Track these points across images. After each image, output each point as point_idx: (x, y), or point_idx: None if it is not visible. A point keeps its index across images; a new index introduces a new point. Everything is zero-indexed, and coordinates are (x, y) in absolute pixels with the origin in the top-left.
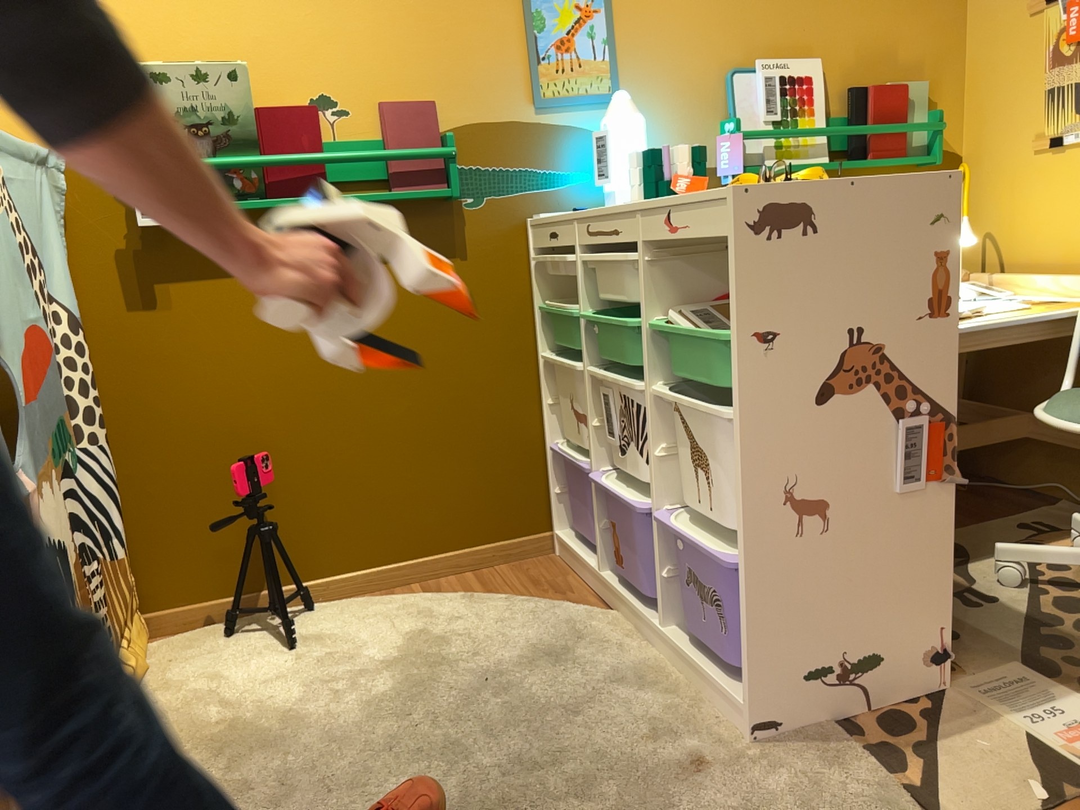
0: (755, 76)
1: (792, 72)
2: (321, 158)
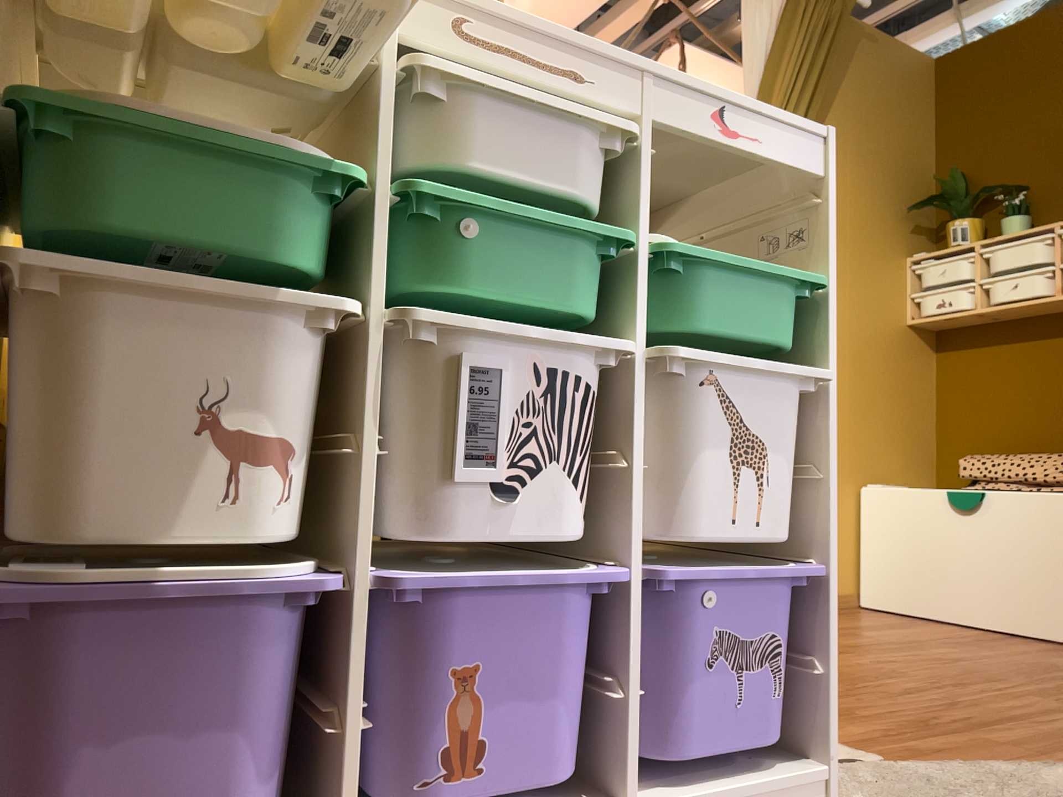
0: None
1: None
2: None
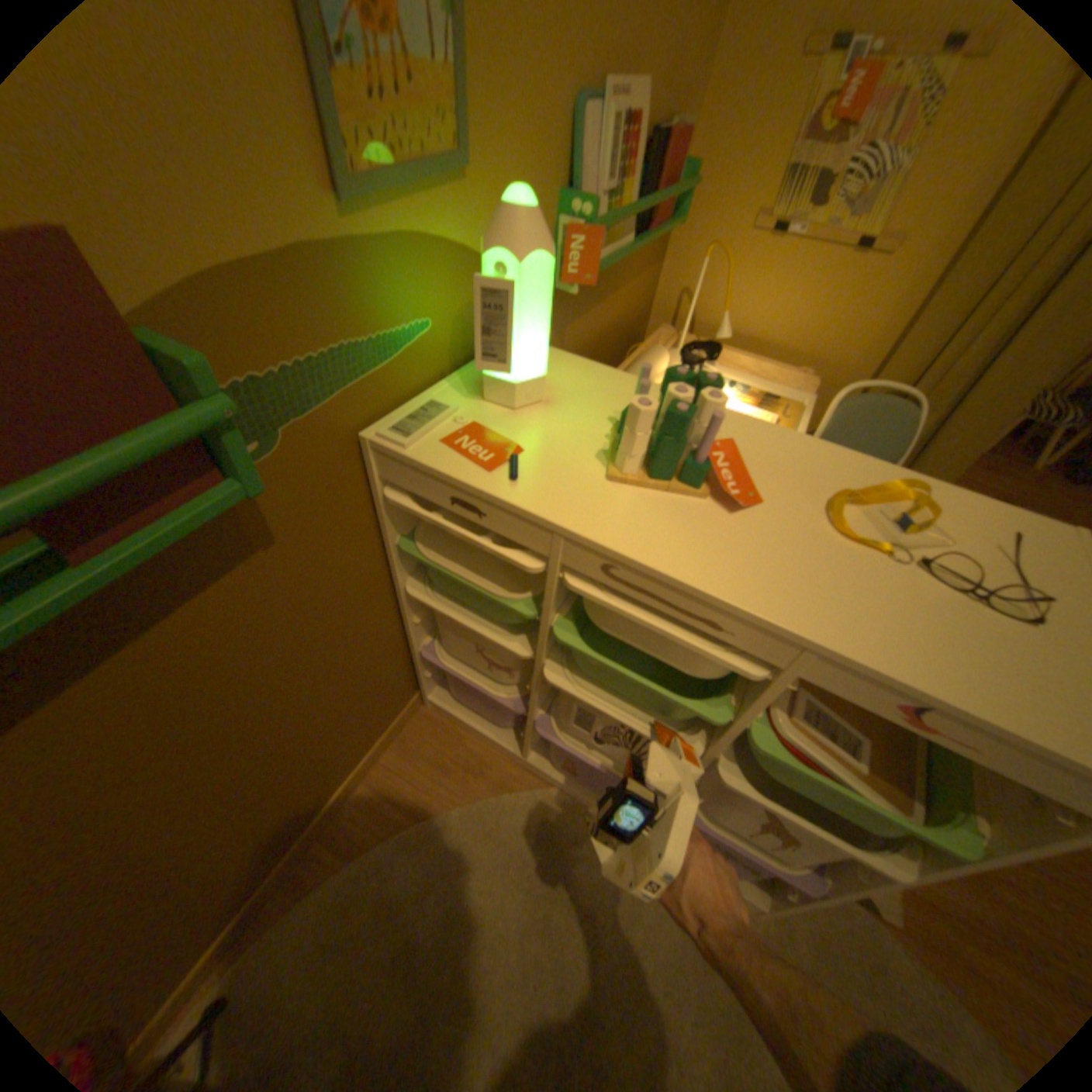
0: (603, 104)
1: (634, 100)
2: None
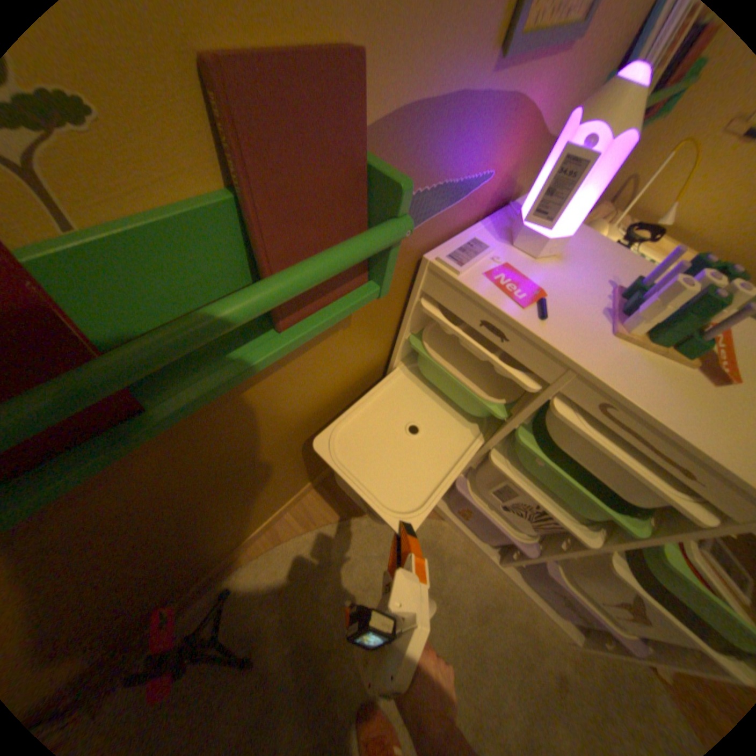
0: None
1: None
2: (97, 393)
